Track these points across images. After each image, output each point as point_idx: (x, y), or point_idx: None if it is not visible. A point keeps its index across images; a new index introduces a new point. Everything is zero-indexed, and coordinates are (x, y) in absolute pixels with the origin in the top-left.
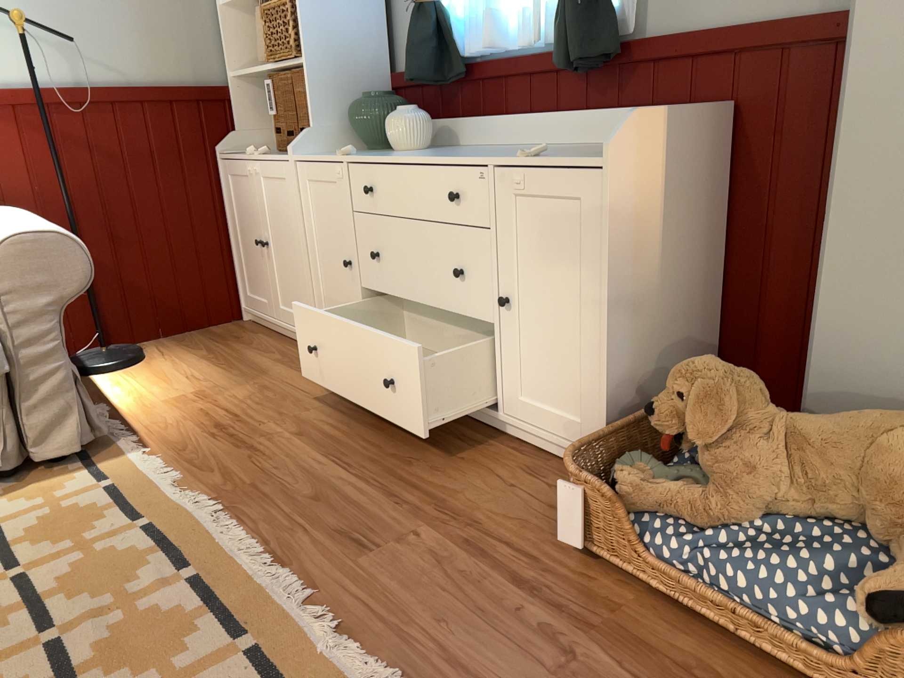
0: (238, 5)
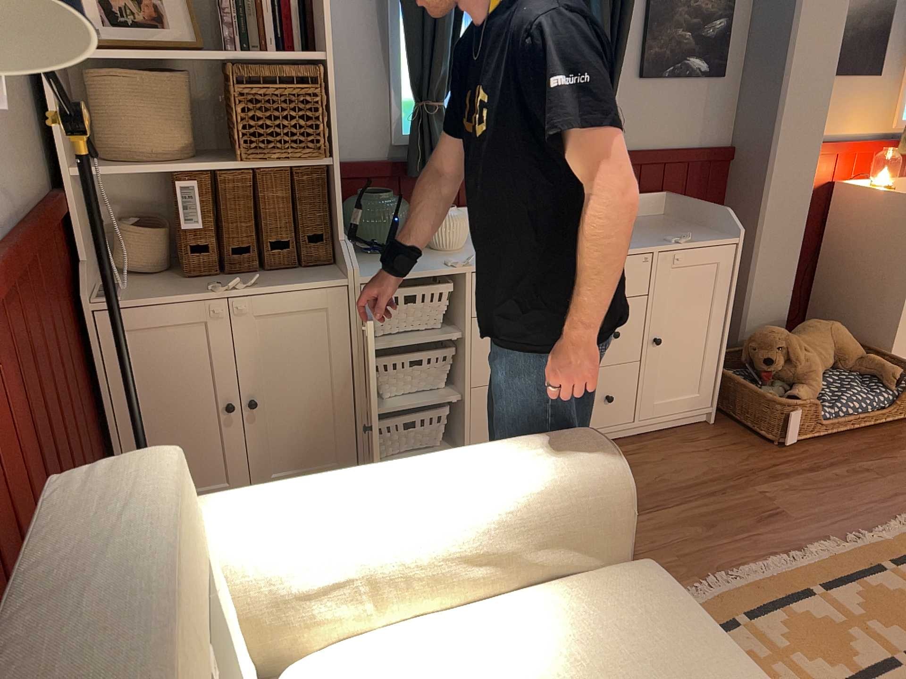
0: None
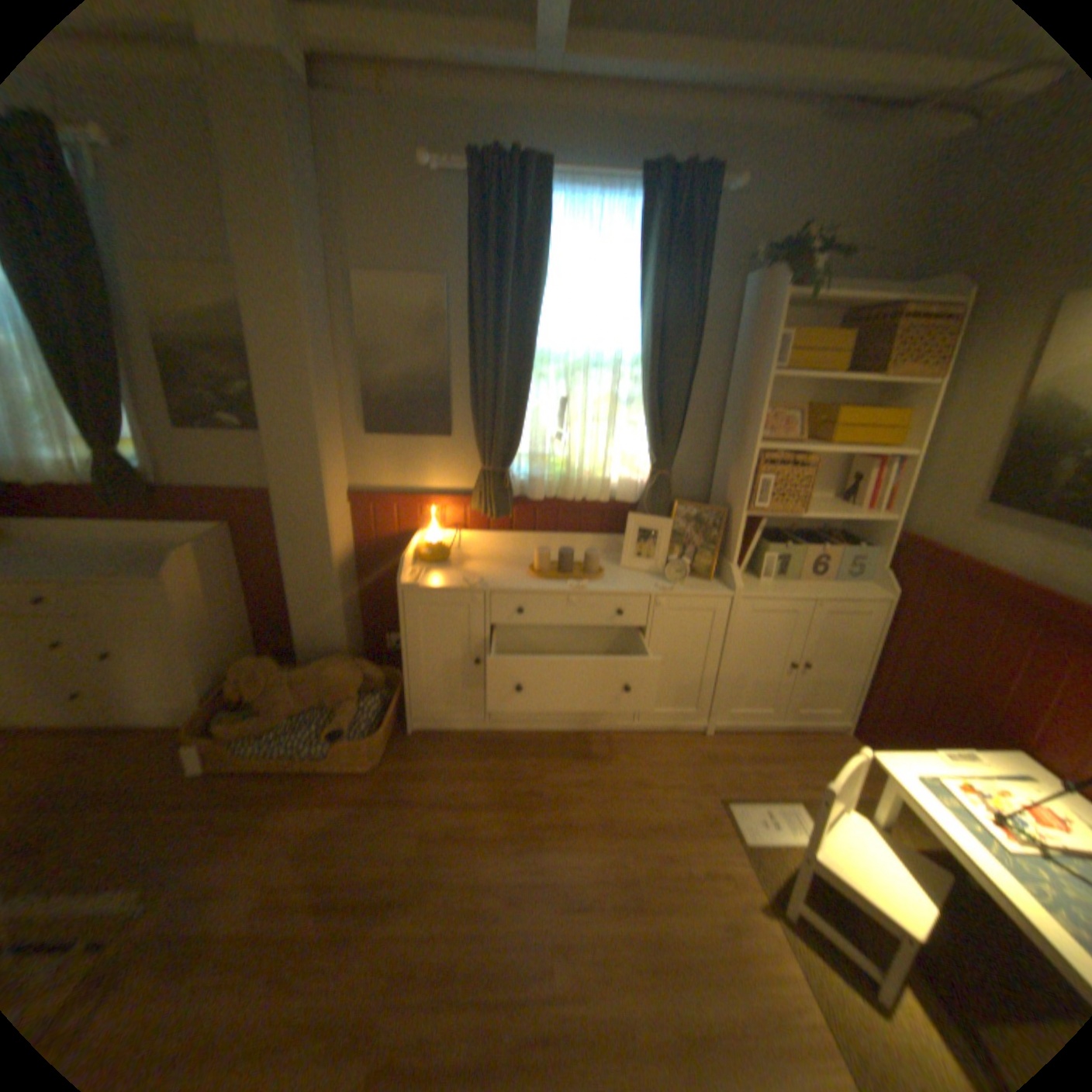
0: None
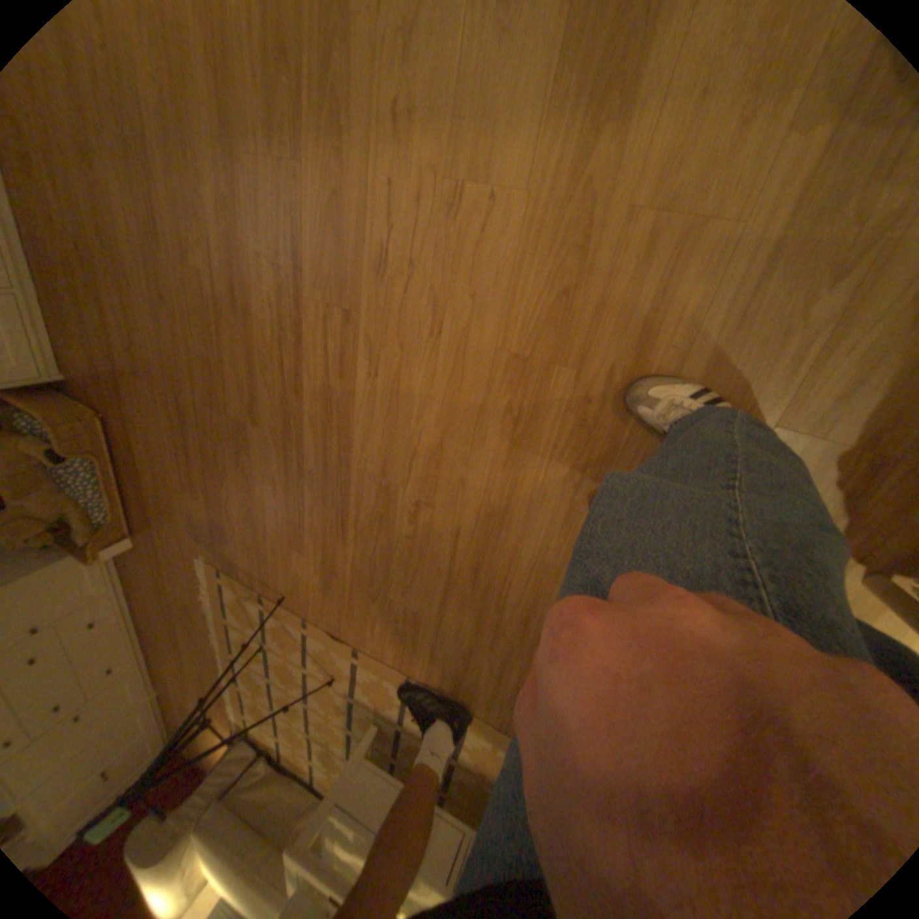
0: None
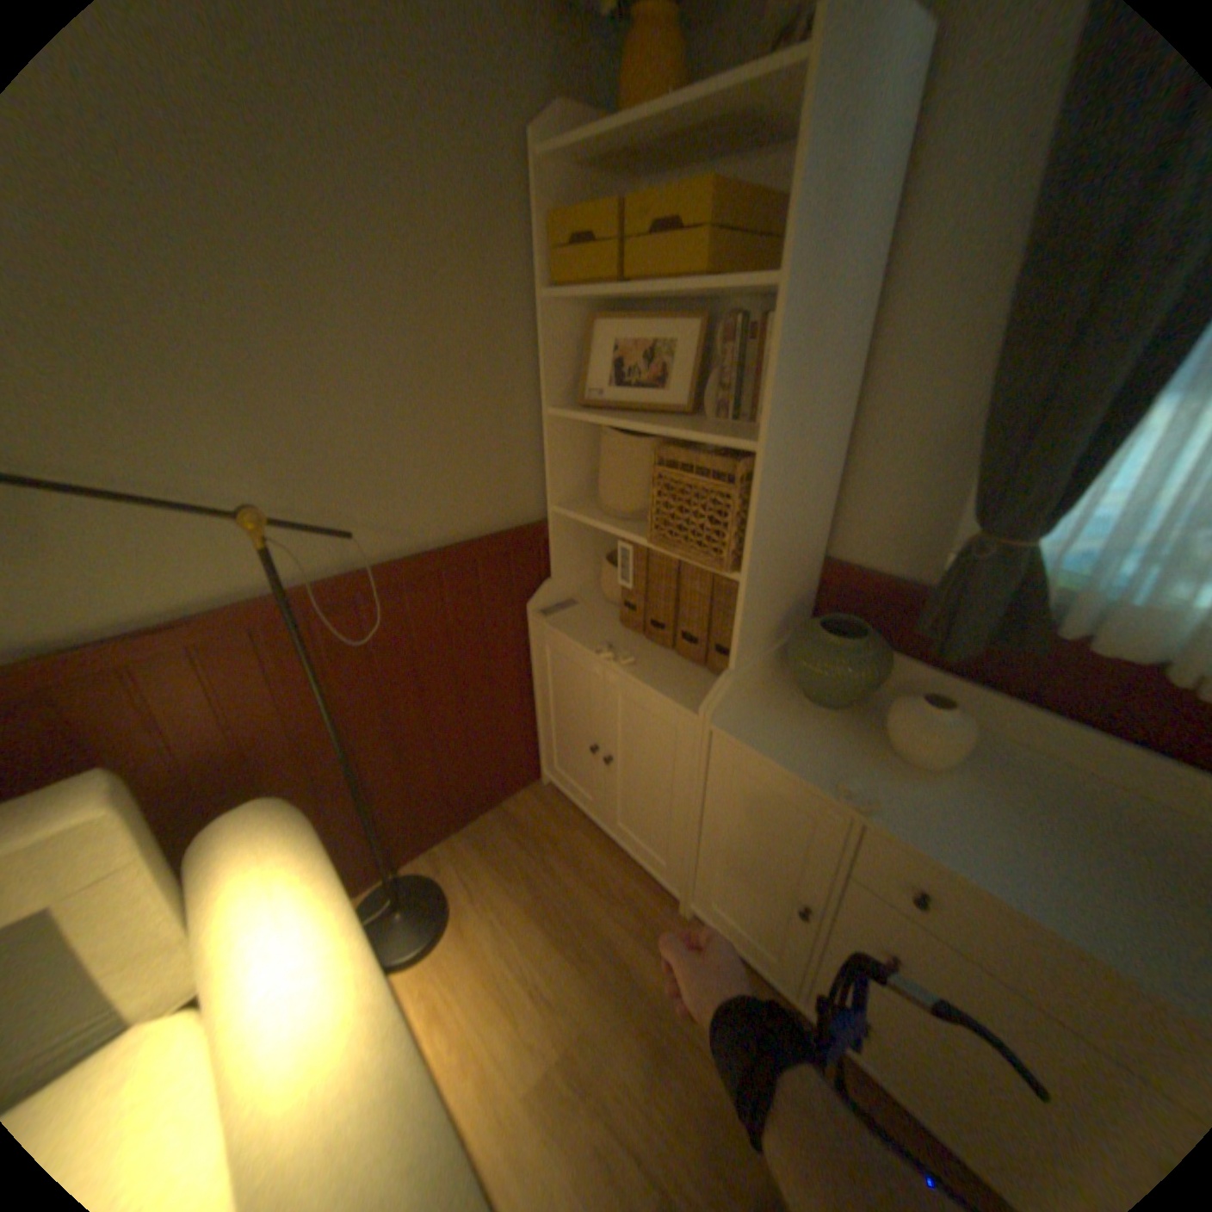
0: (572, 406)
